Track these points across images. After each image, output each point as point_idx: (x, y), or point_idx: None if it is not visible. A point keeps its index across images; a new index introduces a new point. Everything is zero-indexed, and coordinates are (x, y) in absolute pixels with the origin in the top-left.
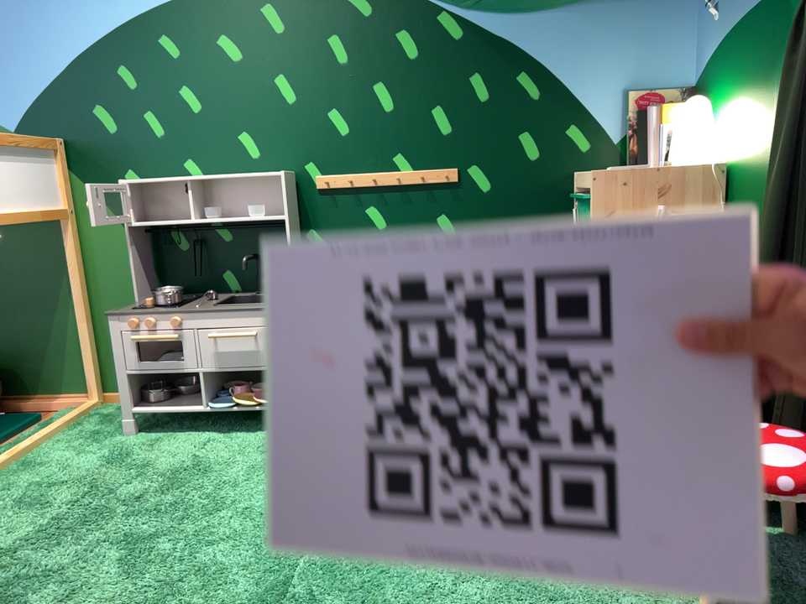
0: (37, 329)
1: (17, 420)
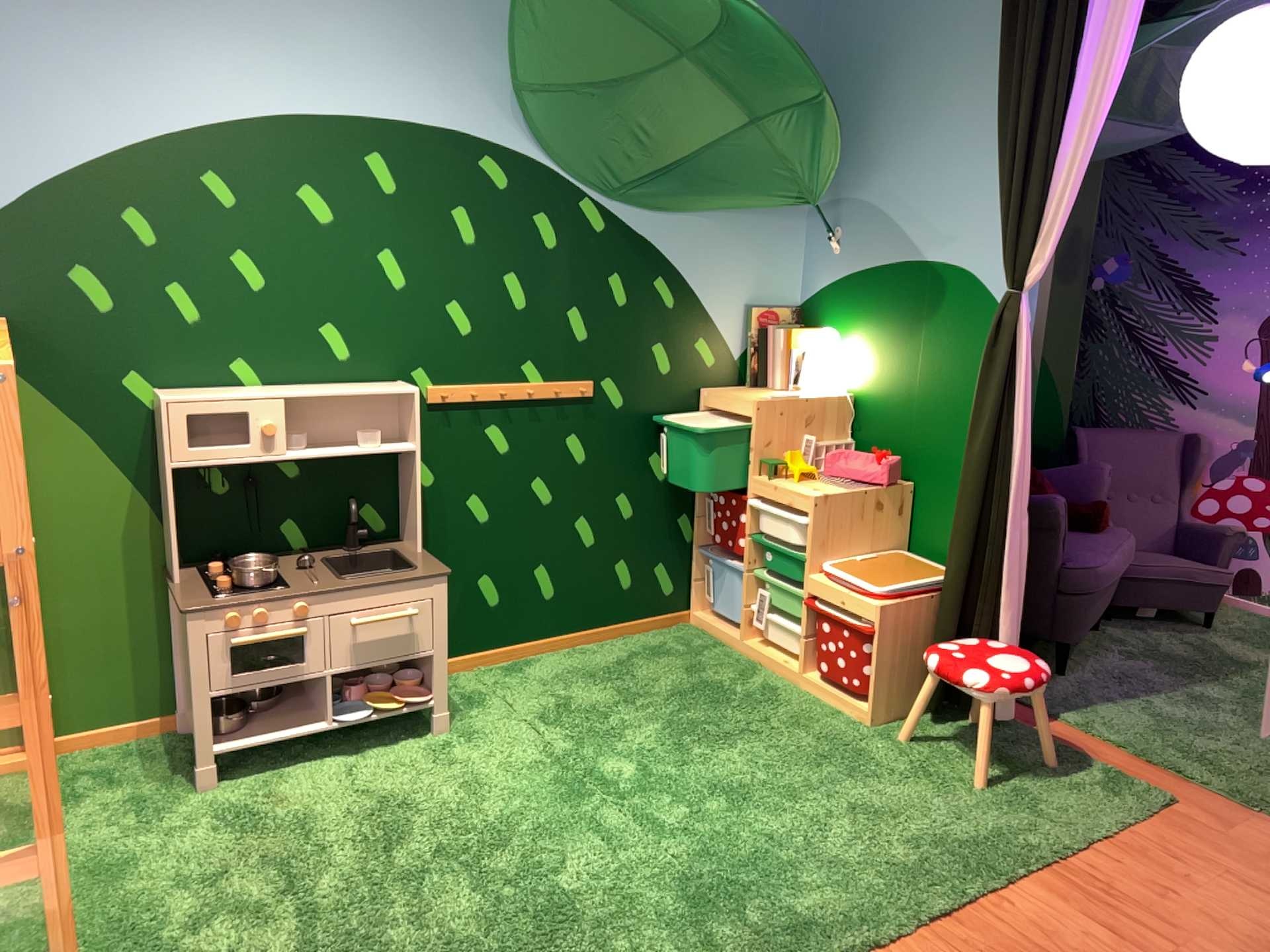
0: None
1: None
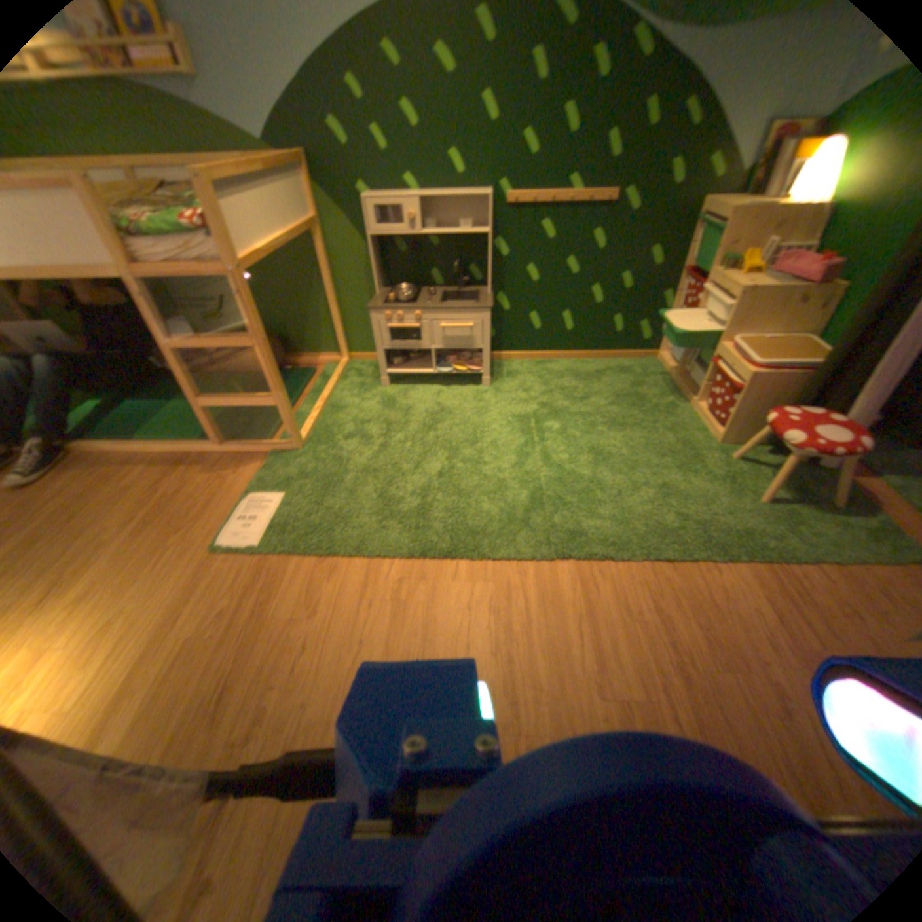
0: (296, 308)
1: (301, 373)
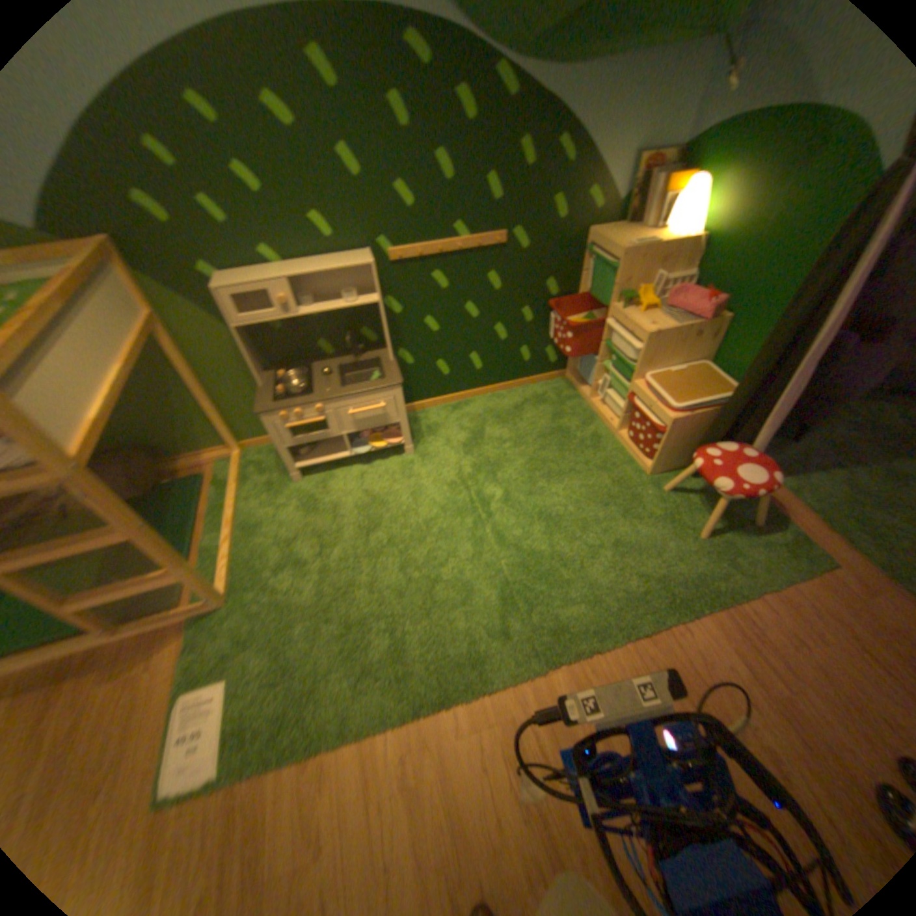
0: (160, 411)
1: (190, 485)
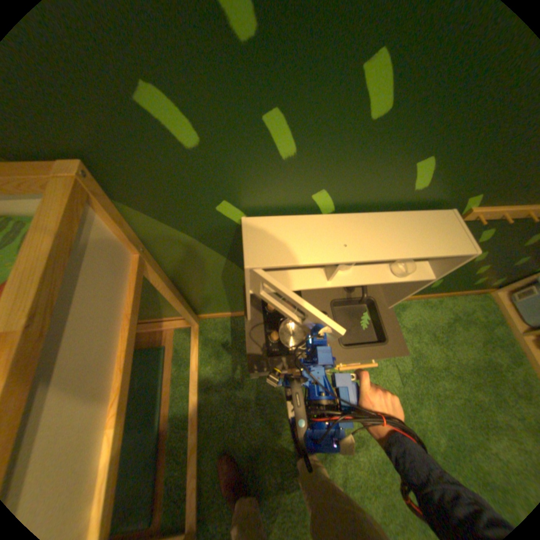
0: None
1: (153, 360)
